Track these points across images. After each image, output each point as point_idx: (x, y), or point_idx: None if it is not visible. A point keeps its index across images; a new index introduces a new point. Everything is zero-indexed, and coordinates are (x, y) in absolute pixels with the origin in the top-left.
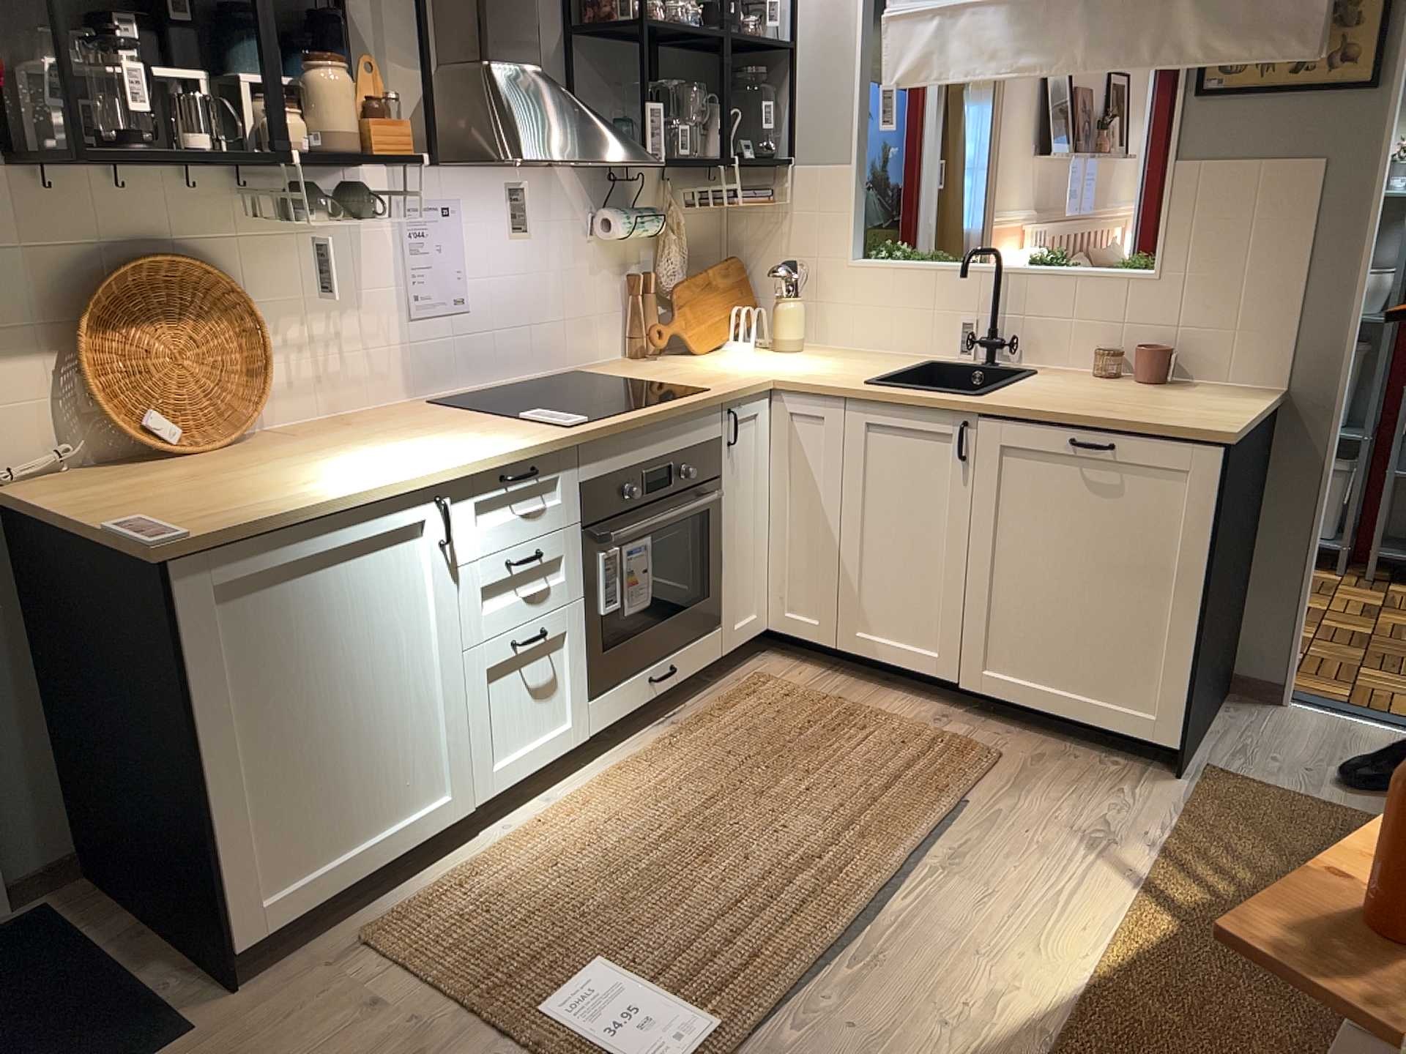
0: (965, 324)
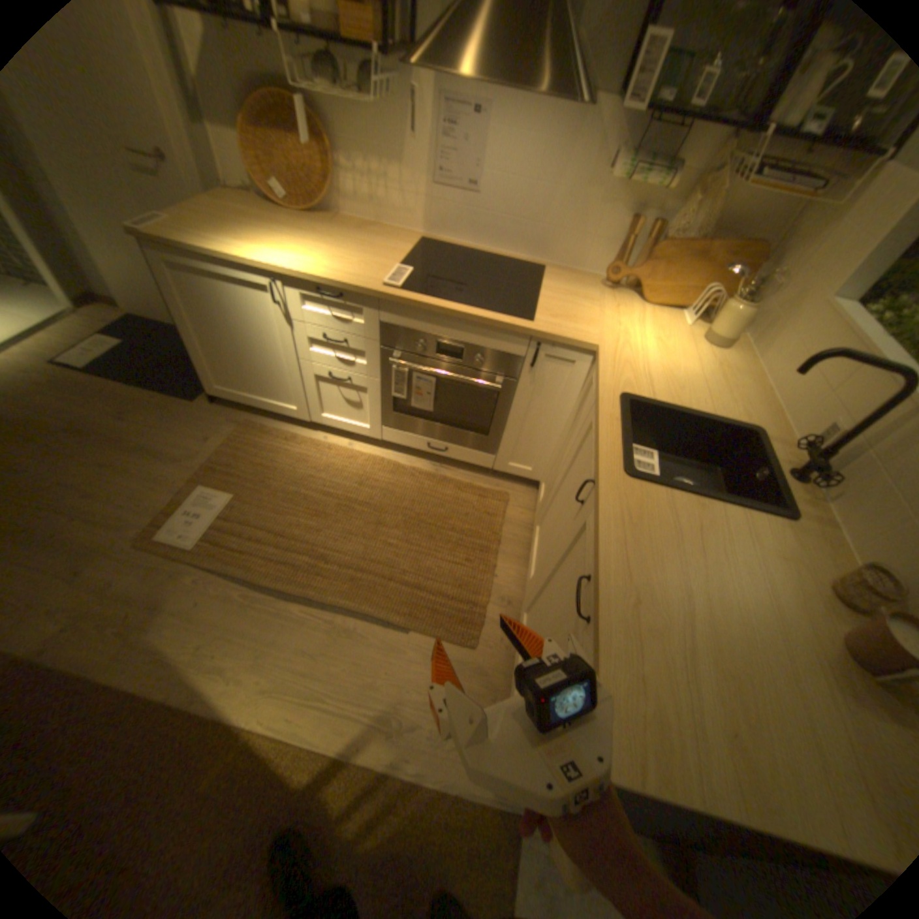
0: (835, 427)
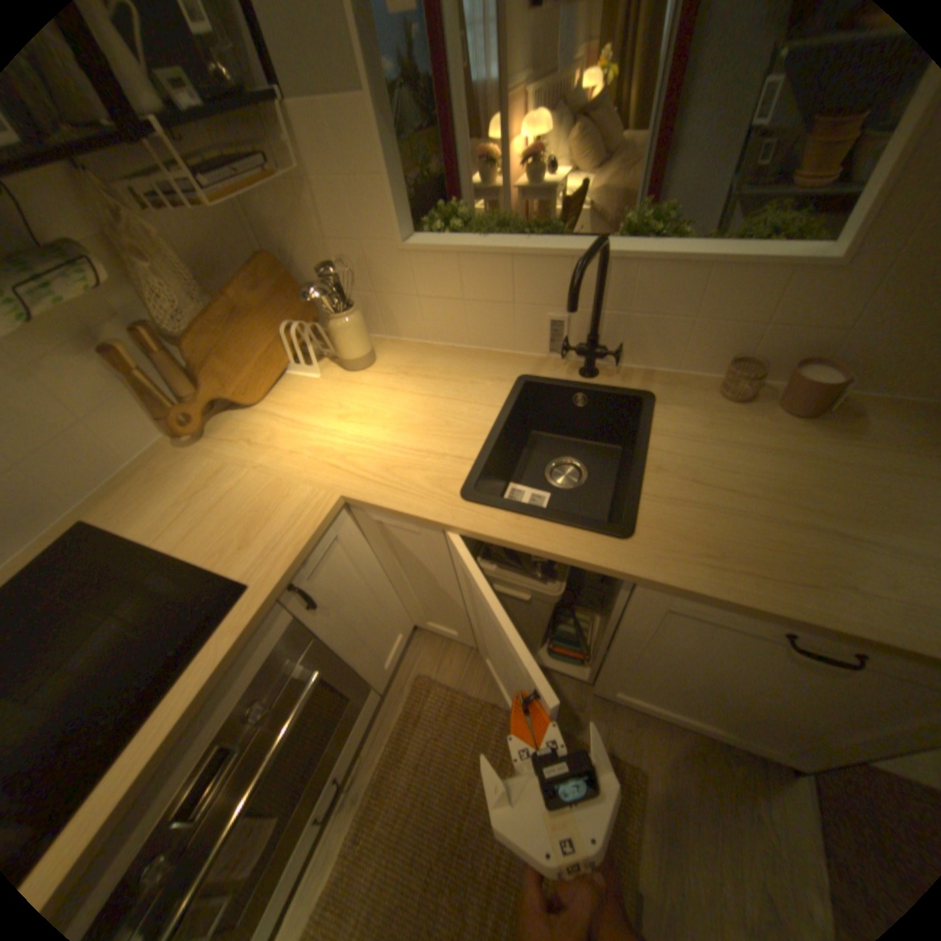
0: (551, 321)
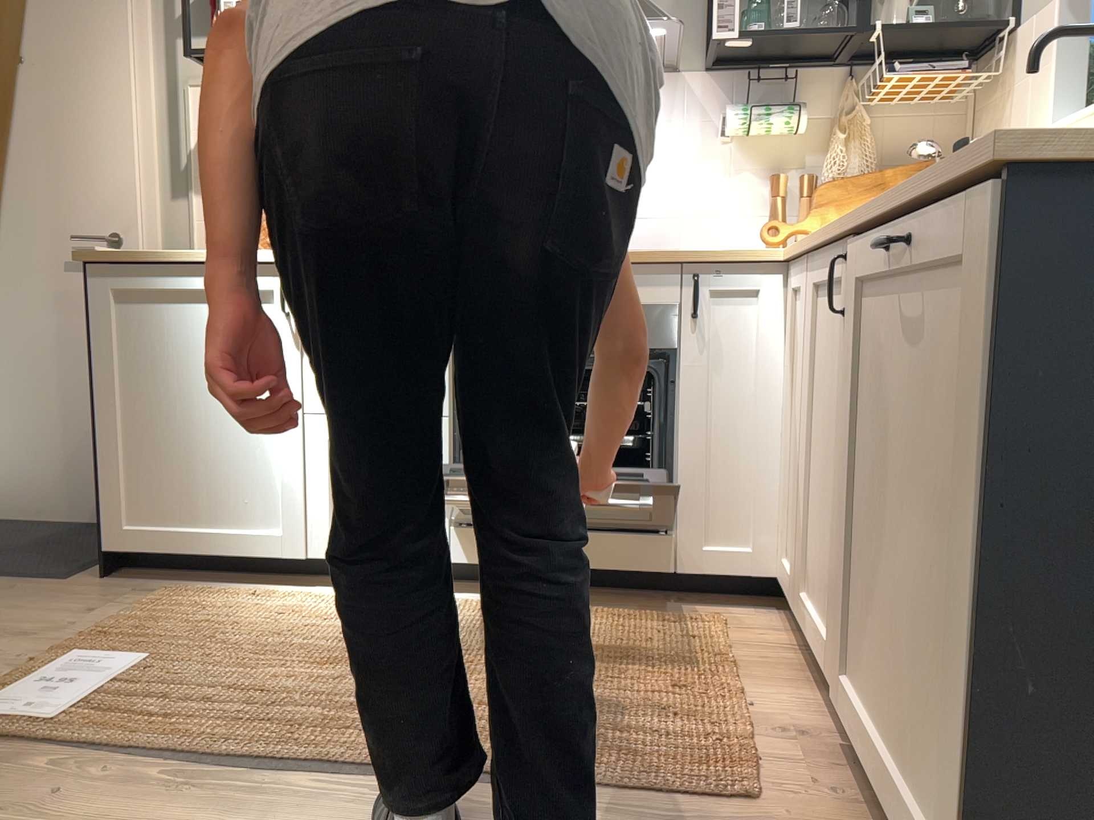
0: None
